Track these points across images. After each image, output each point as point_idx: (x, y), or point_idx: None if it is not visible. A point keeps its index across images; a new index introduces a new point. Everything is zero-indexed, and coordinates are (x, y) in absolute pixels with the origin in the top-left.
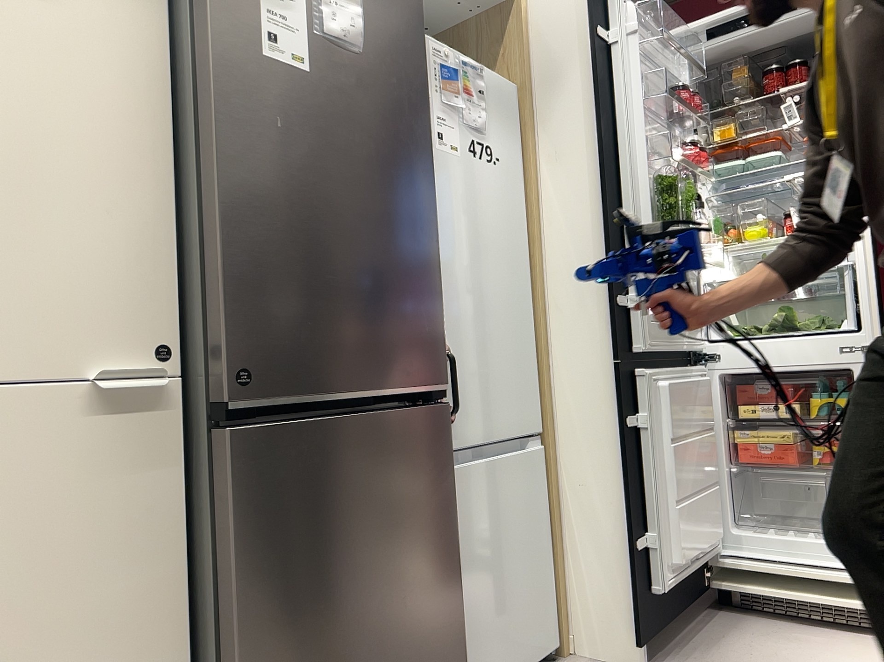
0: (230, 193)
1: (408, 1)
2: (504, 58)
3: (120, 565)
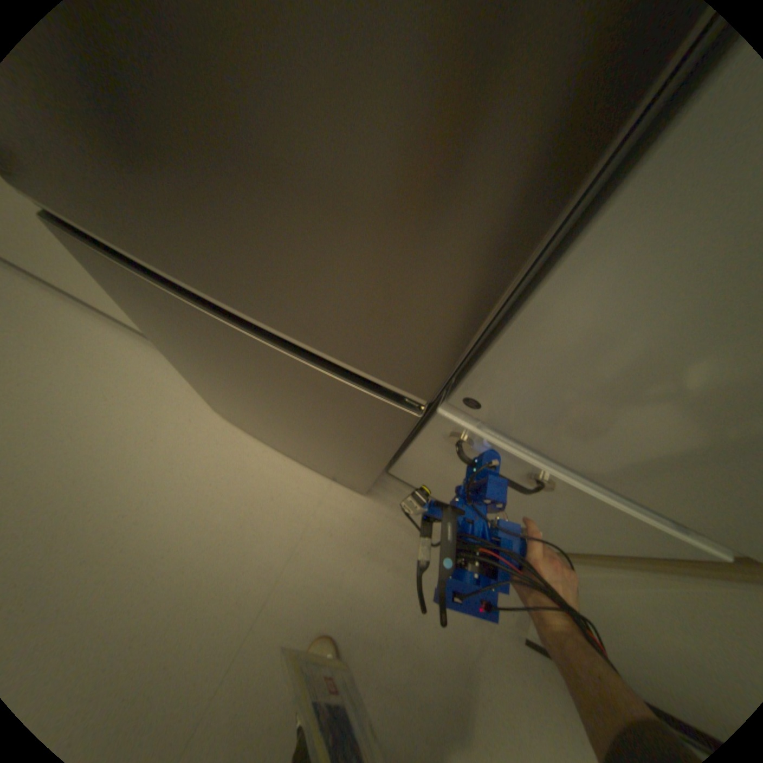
0: None
1: None
2: None
3: None
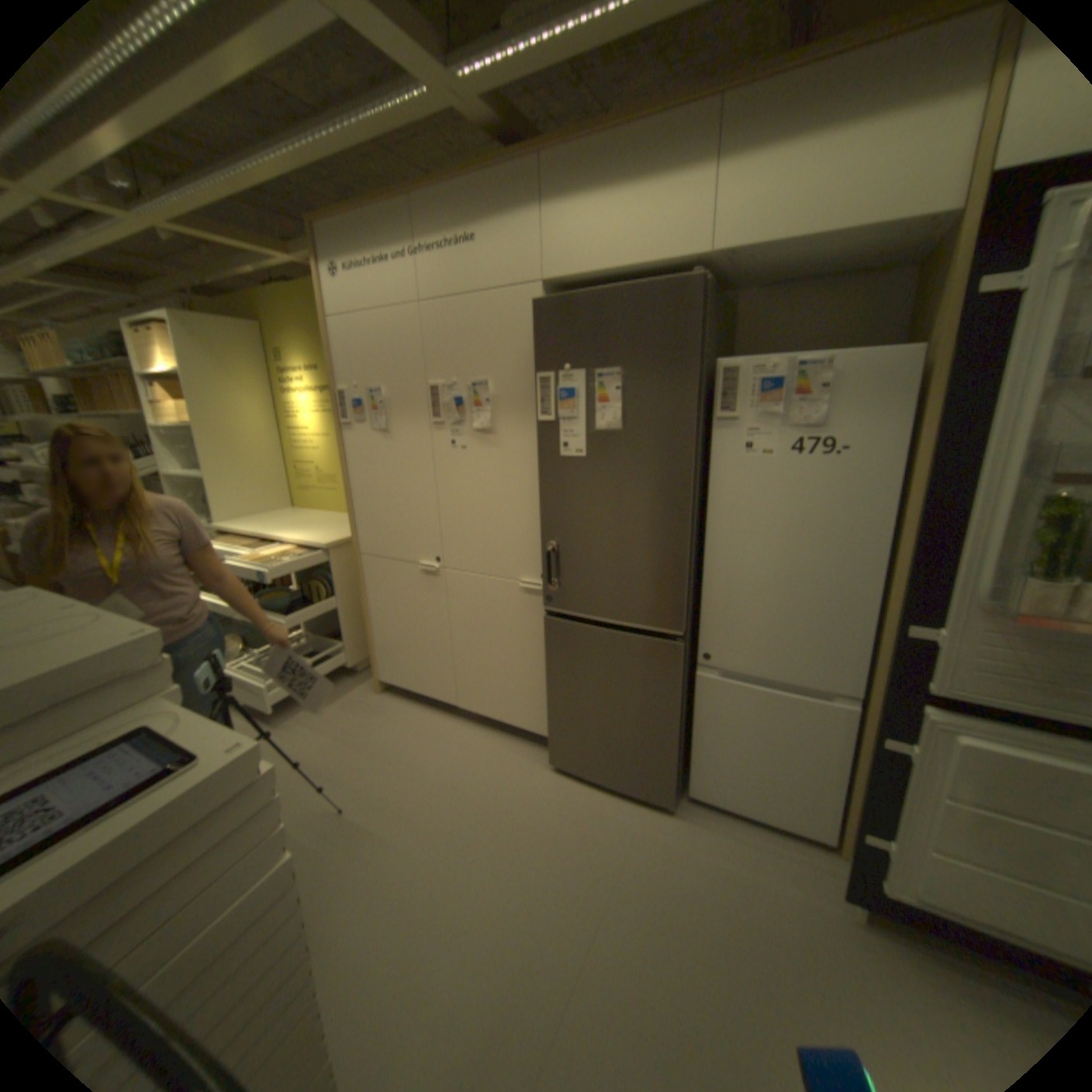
0: (547, 524)
1: (679, 369)
2: (944, 298)
3: (532, 641)
